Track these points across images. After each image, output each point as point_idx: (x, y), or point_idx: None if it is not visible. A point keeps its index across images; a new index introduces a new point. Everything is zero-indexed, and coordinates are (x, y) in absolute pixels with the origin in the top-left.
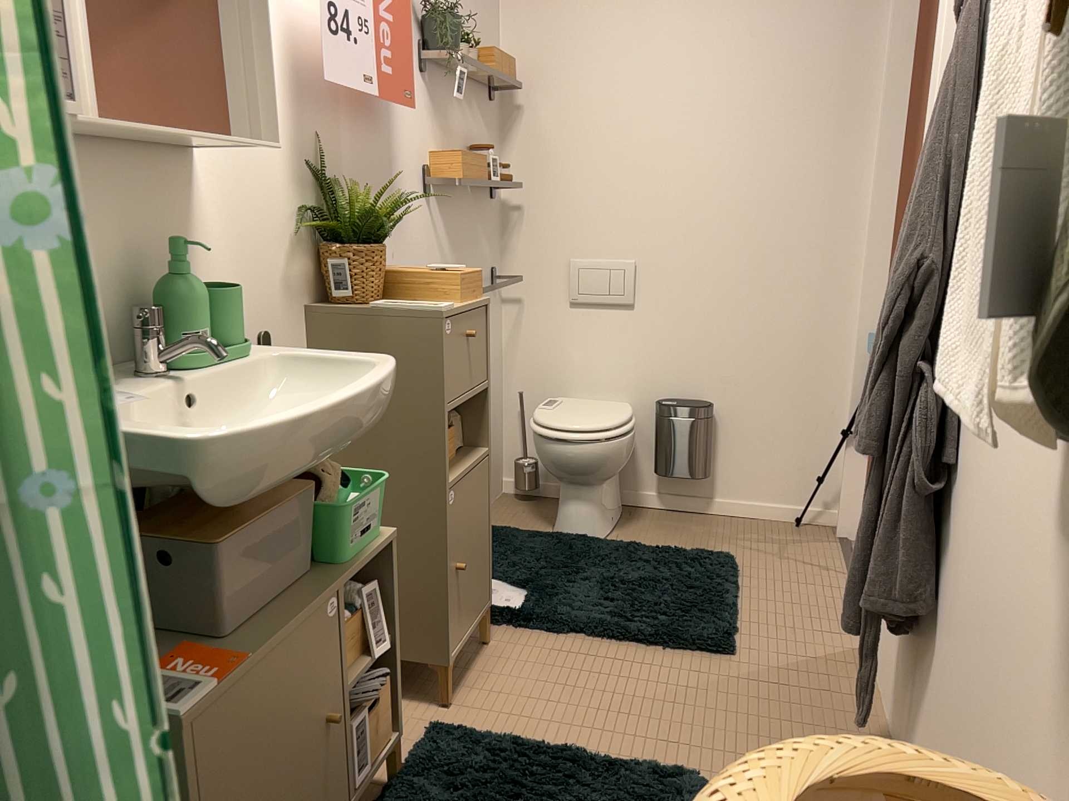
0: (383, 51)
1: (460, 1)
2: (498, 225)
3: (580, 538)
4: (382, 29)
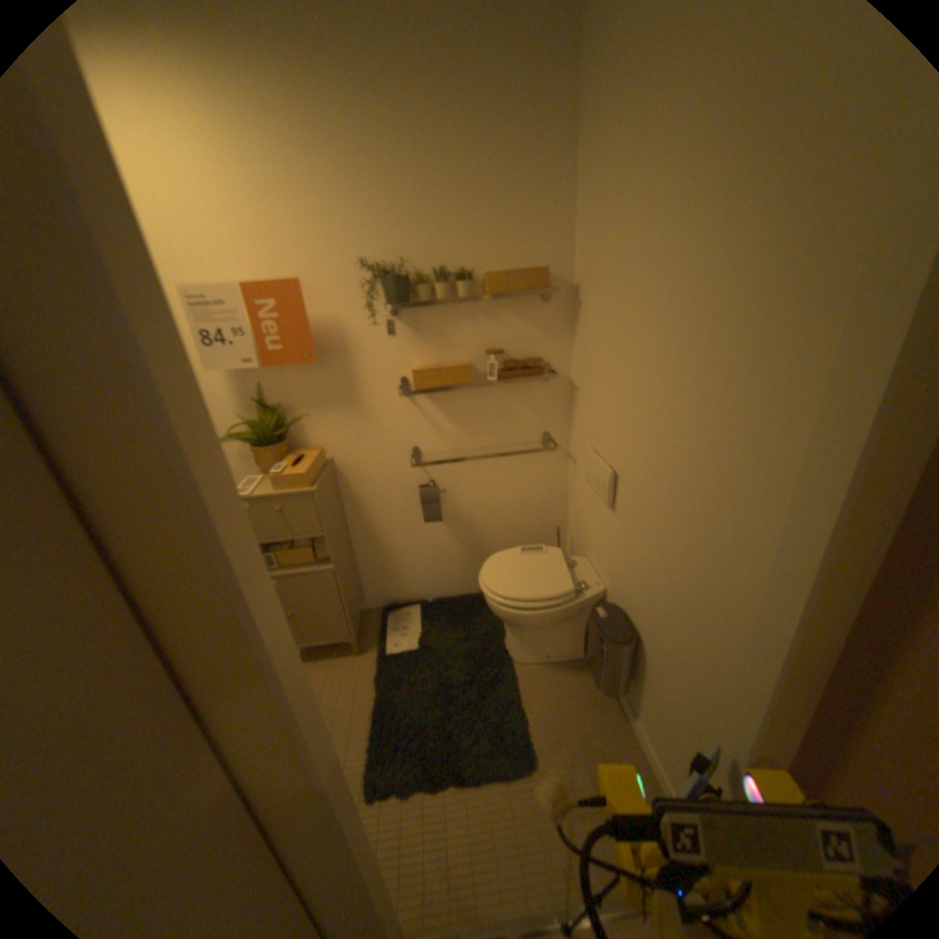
0: (265, 337)
1: (467, 232)
2: (561, 400)
3: (500, 648)
4: (261, 323)
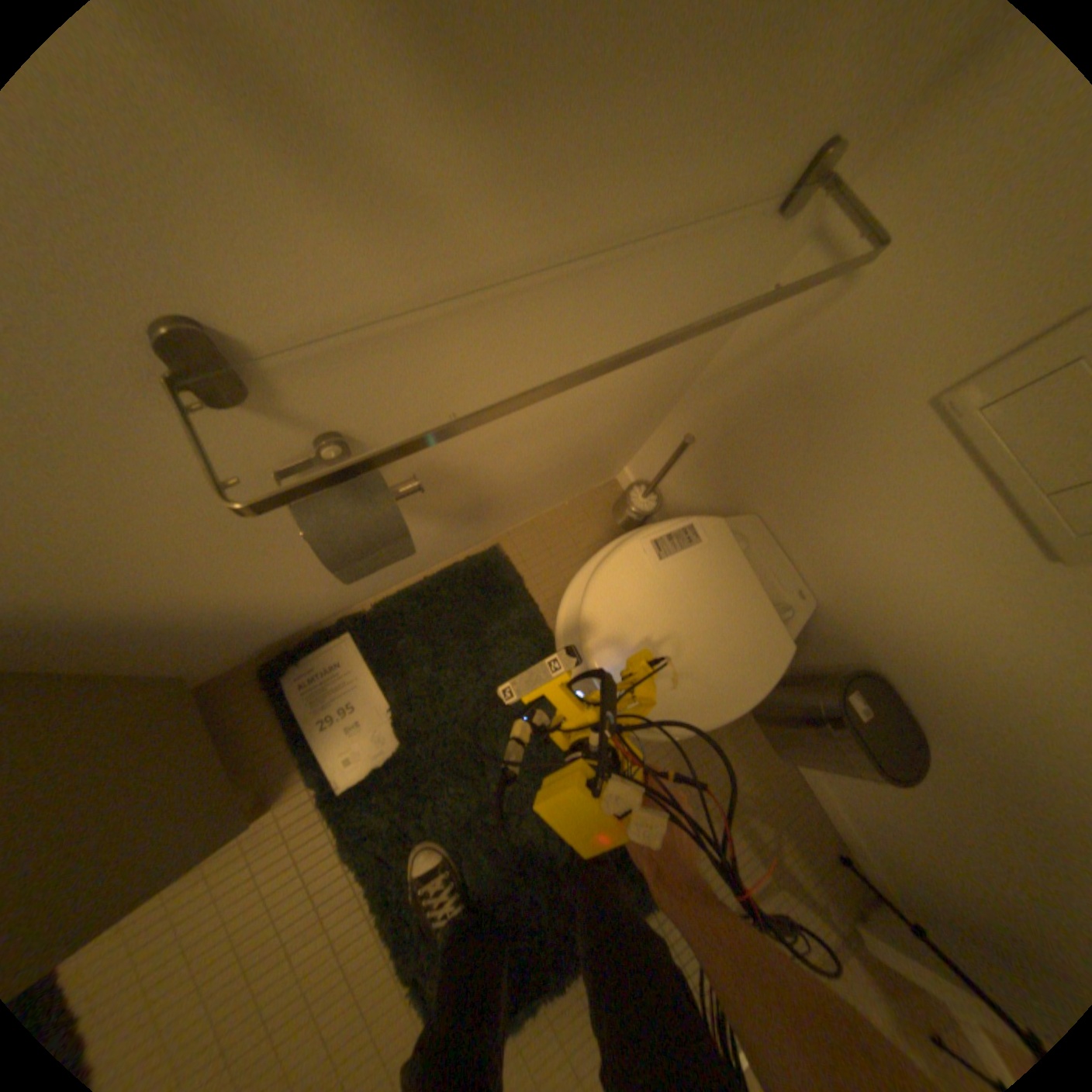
0: None
1: None
2: None
3: None
4: None
